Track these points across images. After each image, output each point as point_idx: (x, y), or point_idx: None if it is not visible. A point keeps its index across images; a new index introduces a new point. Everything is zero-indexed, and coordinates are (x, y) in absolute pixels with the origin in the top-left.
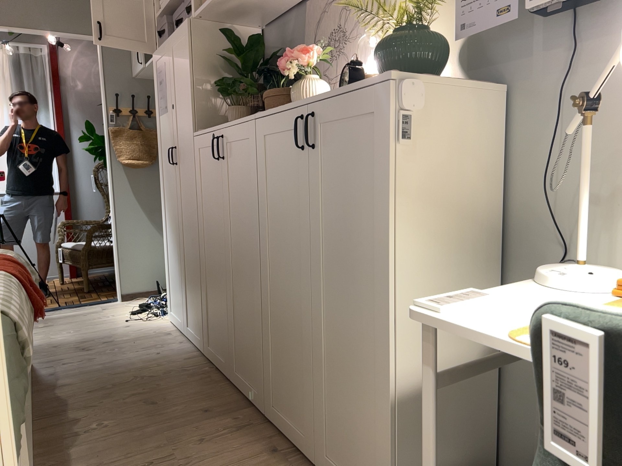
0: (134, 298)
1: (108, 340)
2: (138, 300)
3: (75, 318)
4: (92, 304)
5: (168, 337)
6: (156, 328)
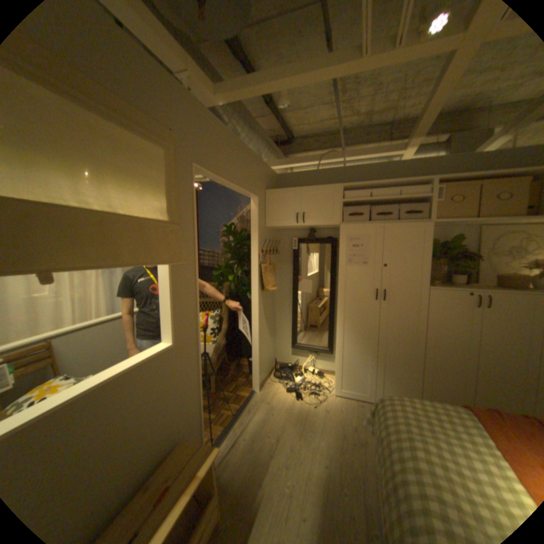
0: (263, 387)
1: (352, 430)
2: (267, 387)
3: (273, 422)
4: (248, 404)
5: (368, 410)
6: (344, 406)
